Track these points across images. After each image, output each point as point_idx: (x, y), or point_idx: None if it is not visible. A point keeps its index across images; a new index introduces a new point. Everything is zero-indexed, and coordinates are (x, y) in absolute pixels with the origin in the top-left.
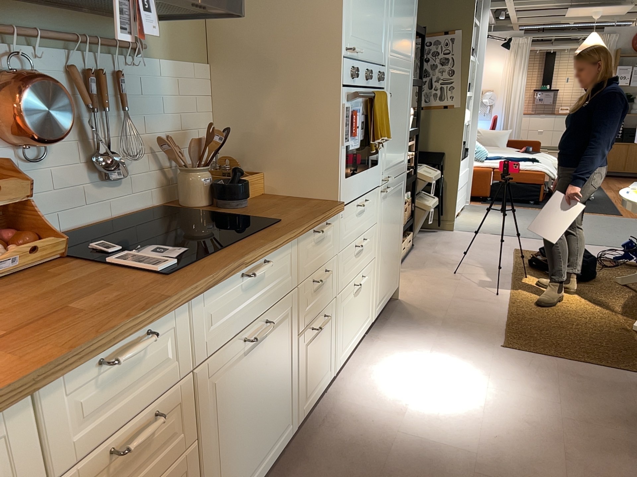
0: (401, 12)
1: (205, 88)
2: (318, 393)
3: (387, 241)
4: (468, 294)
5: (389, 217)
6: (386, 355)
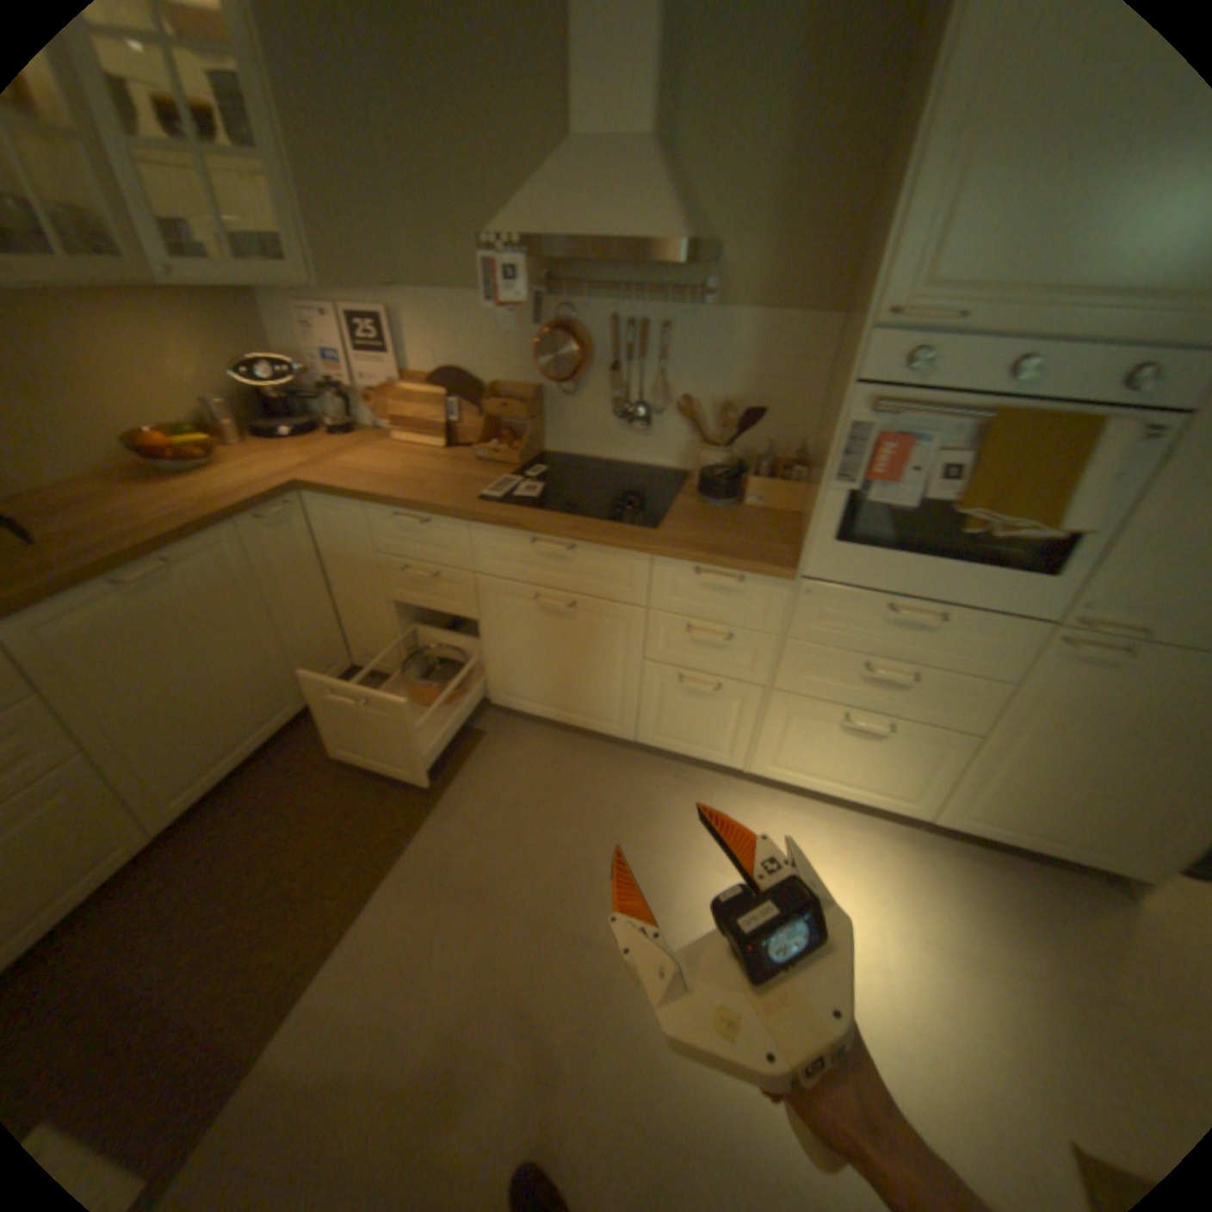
0: None
1: (817, 350)
2: (689, 752)
3: (1082, 754)
4: None
5: (1114, 714)
6: (871, 861)
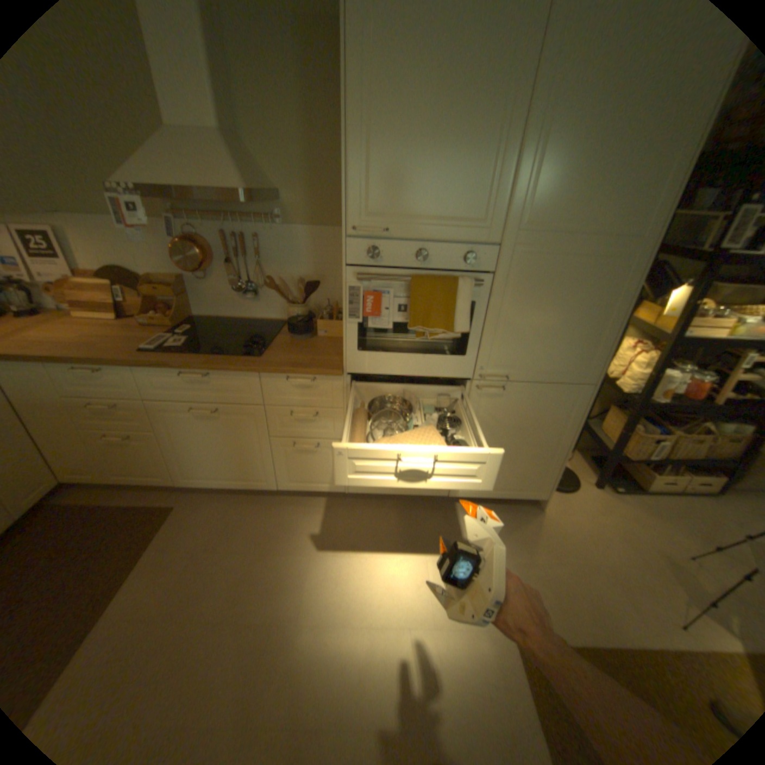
0: (579, 160)
1: None
2: (312, 488)
3: (500, 443)
4: (638, 587)
5: (507, 420)
6: (420, 526)
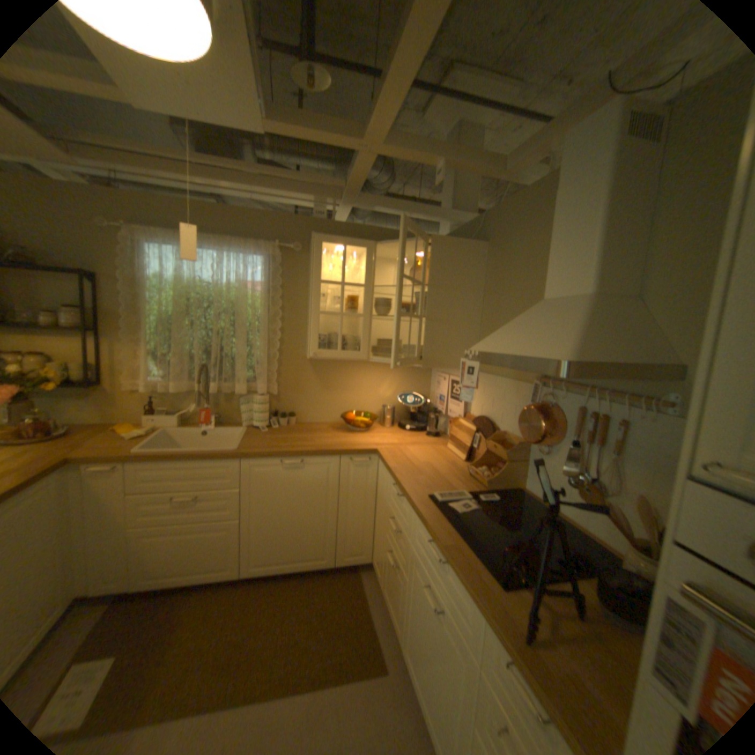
0: None
1: None
2: None
3: None
4: None
5: None
6: None
